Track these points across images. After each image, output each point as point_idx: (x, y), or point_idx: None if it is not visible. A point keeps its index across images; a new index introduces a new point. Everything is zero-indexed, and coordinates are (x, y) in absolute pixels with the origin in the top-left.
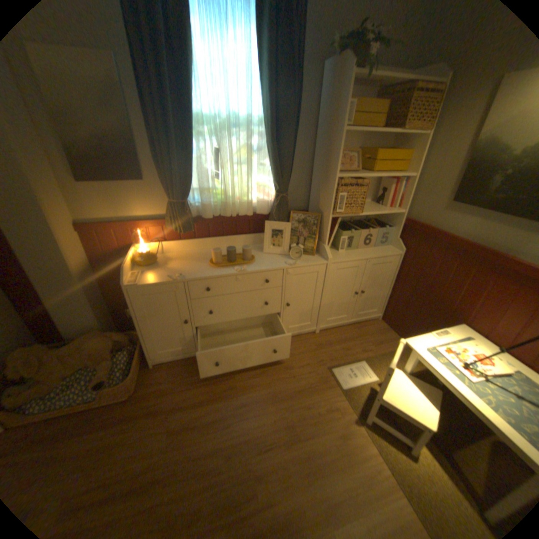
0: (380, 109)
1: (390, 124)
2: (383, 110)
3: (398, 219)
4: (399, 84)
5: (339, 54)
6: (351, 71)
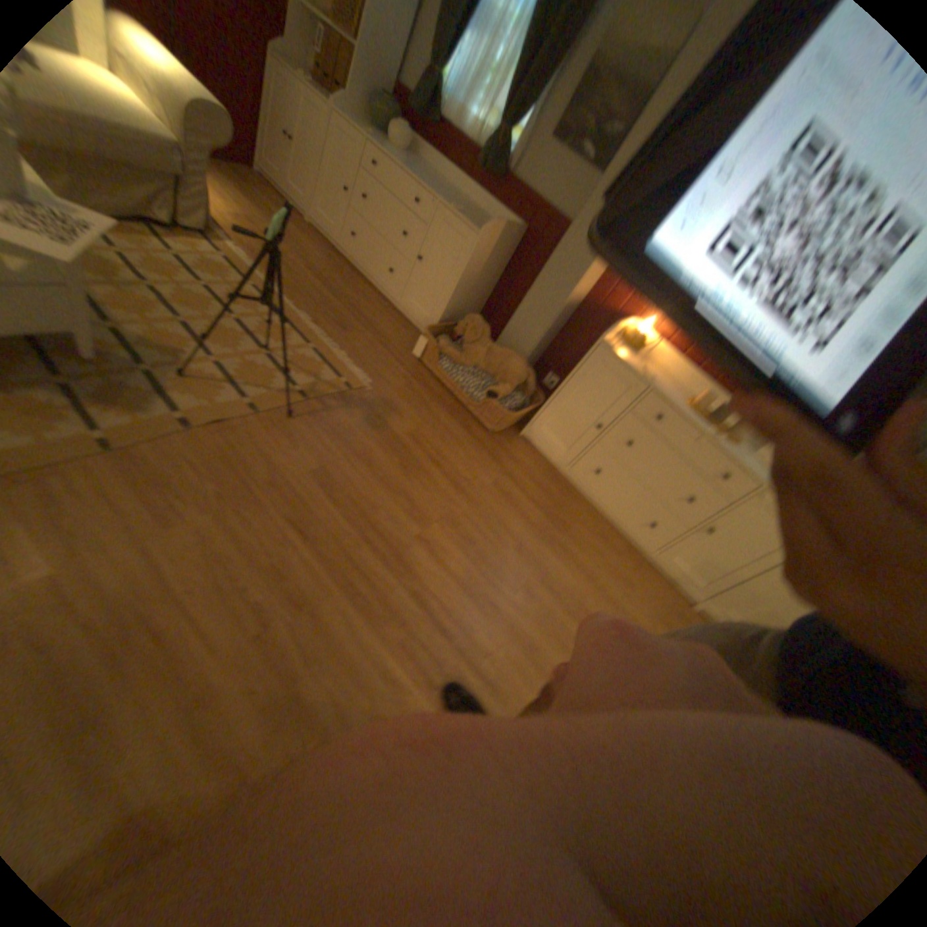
0: None
1: None
2: None
3: None
4: None
5: None
6: None
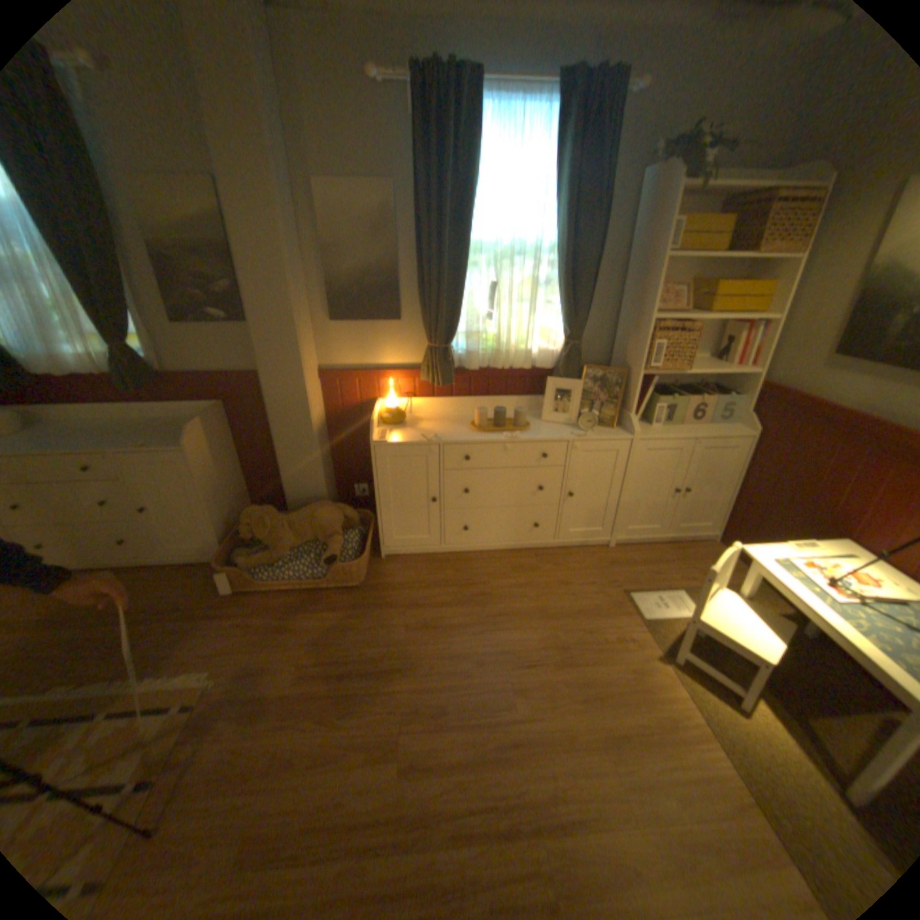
0: (724, 225)
1: (738, 246)
2: (729, 227)
3: (751, 383)
4: (752, 192)
5: (665, 157)
6: (678, 183)
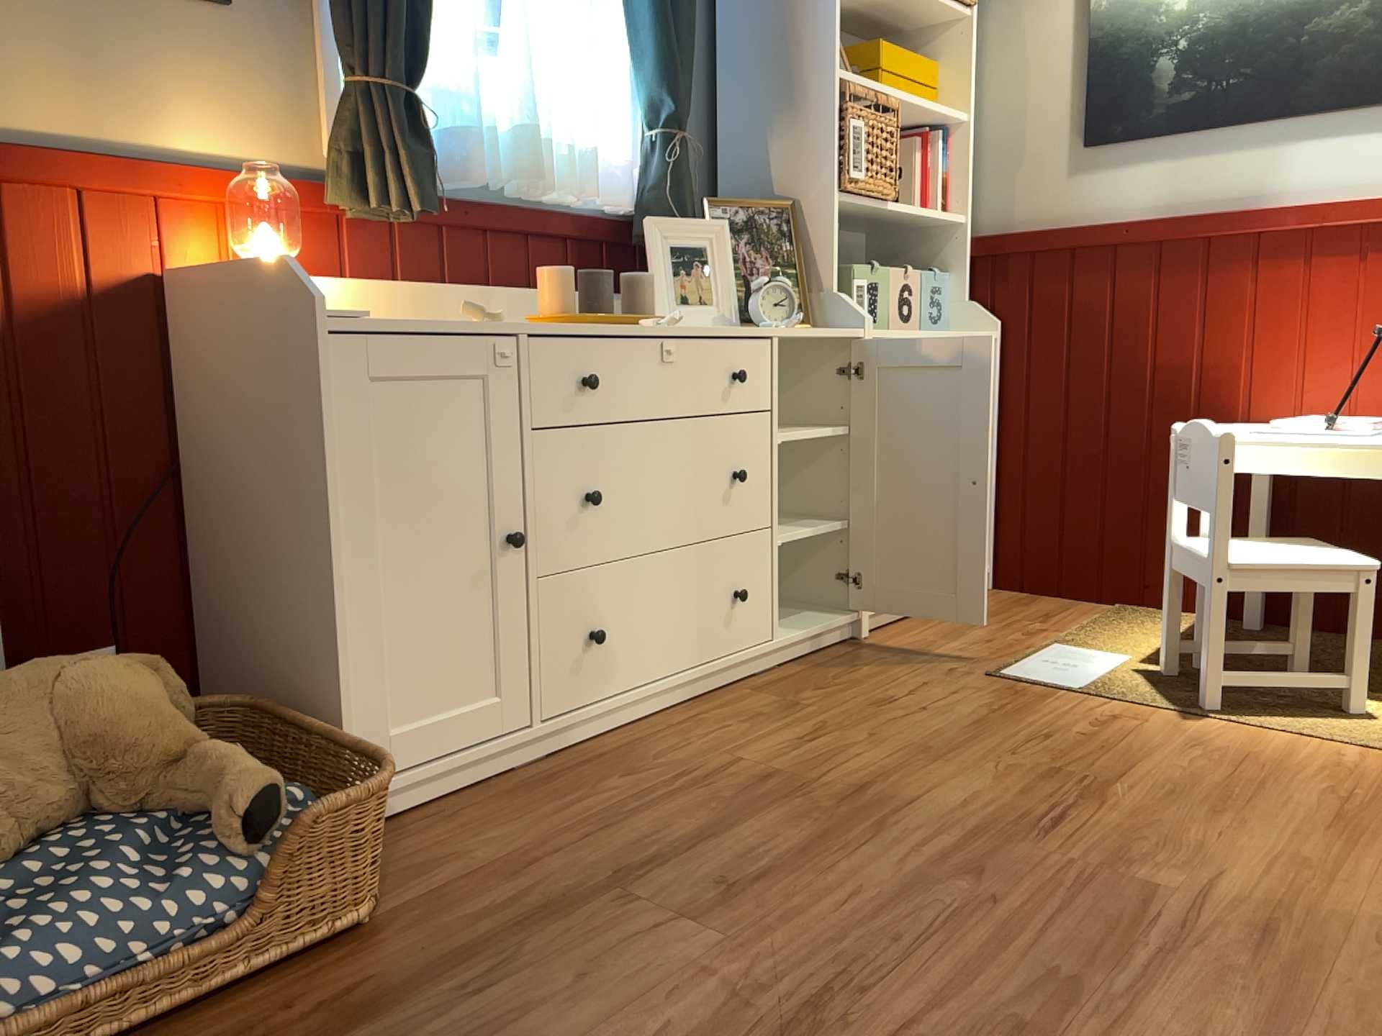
0: None
1: None
2: None
3: (950, 249)
4: None
5: None
6: None
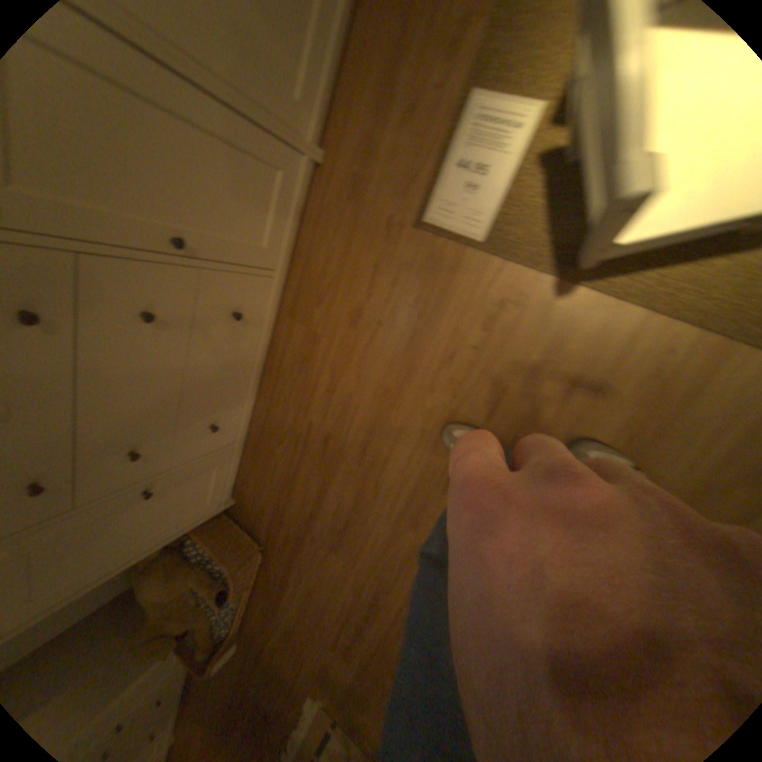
0: None
1: None
2: None
3: None
4: None
5: None
6: None
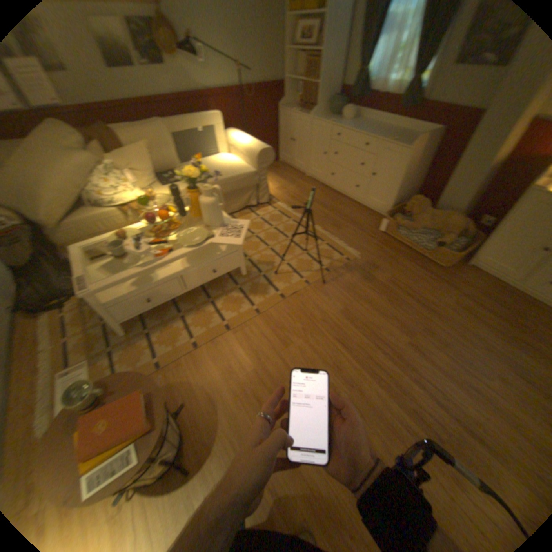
0: None
1: None
2: None
3: None
4: None
5: None
6: None
